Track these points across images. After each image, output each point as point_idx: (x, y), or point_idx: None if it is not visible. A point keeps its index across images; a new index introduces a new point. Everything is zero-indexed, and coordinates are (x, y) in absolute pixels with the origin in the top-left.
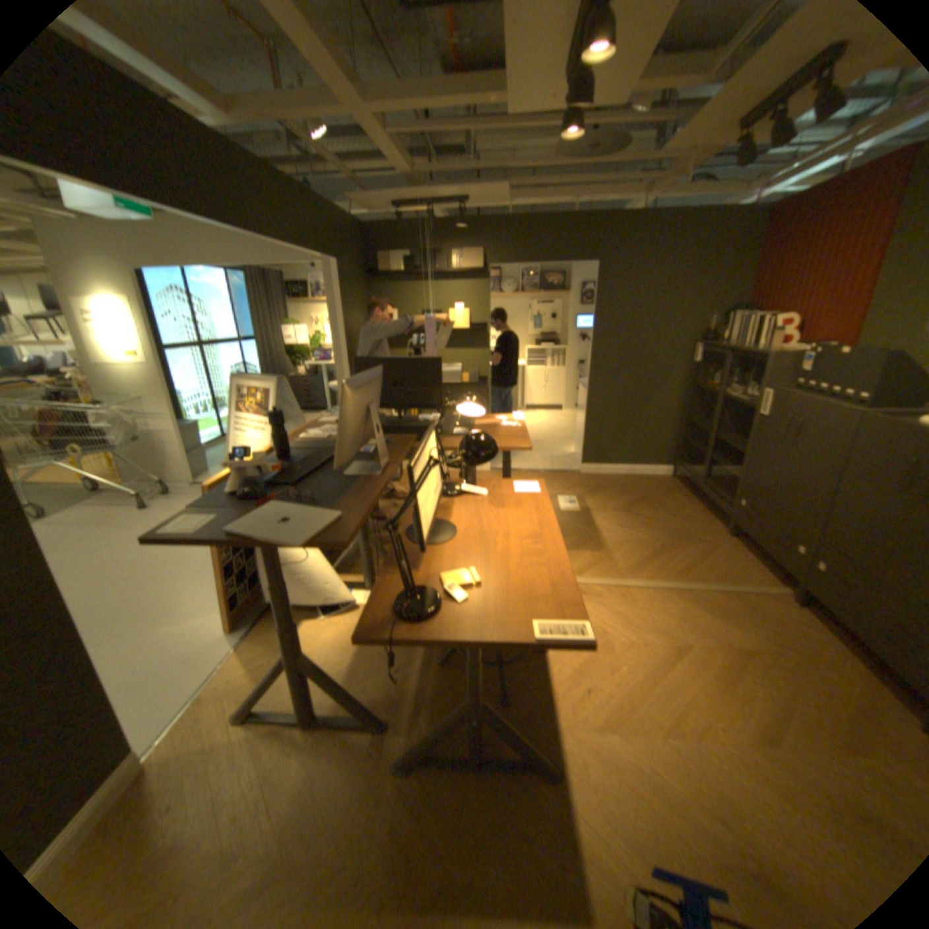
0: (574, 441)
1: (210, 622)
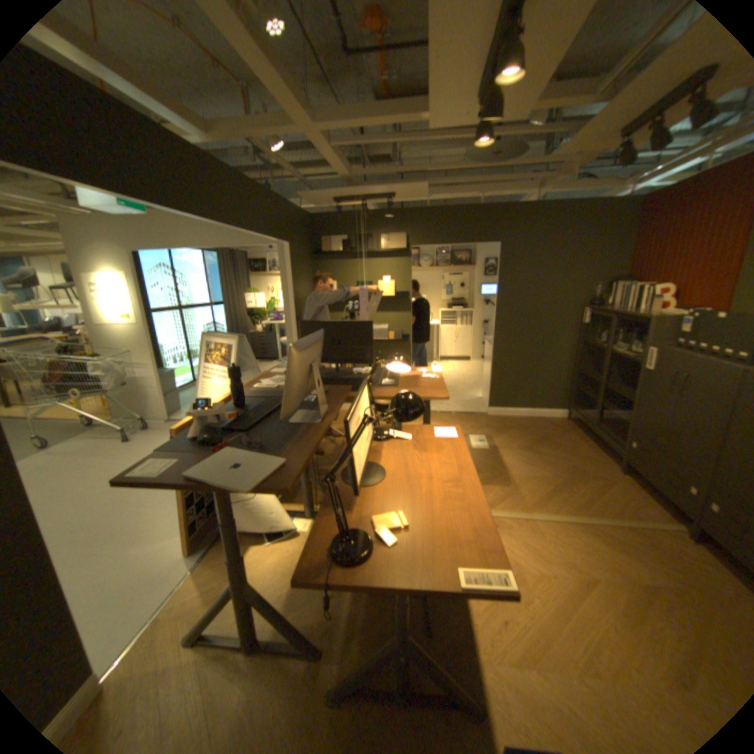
0: (482, 387)
1: (171, 547)
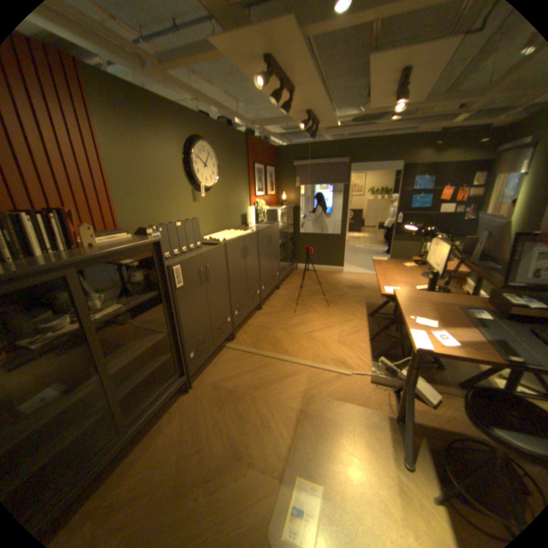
0: None
1: None
